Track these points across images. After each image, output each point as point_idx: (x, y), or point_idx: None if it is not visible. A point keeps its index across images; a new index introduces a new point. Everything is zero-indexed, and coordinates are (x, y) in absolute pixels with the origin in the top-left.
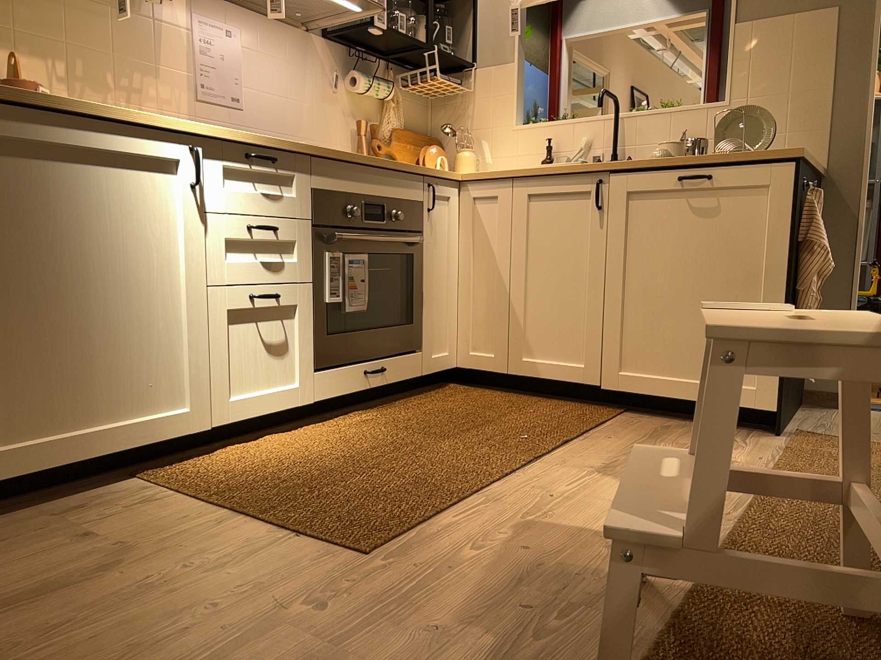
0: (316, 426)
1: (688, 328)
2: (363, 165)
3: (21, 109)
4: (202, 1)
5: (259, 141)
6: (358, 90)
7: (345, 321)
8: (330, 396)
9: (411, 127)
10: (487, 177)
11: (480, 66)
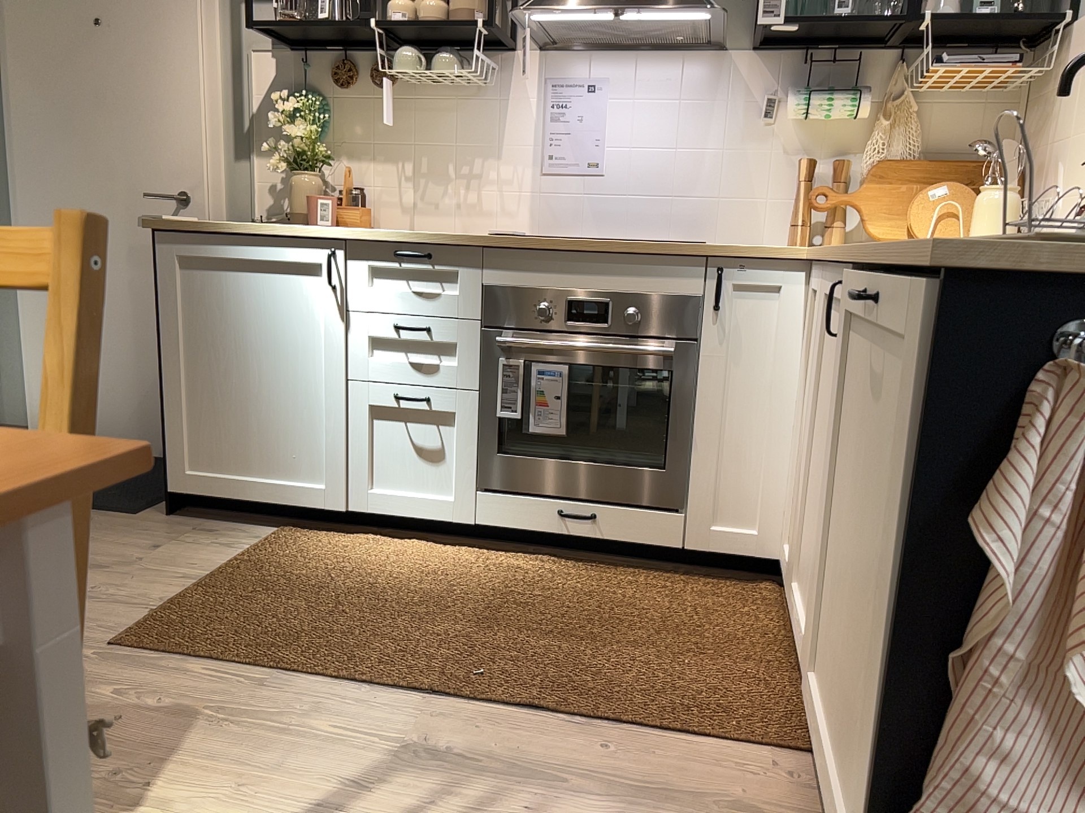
0: (485, 554)
1: (854, 649)
2: (568, 252)
3: (200, 234)
4: (555, 59)
5: (404, 238)
6: (787, 117)
7: (552, 444)
8: (500, 525)
9: (956, 150)
10: (816, 261)
11: (1080, 16)
